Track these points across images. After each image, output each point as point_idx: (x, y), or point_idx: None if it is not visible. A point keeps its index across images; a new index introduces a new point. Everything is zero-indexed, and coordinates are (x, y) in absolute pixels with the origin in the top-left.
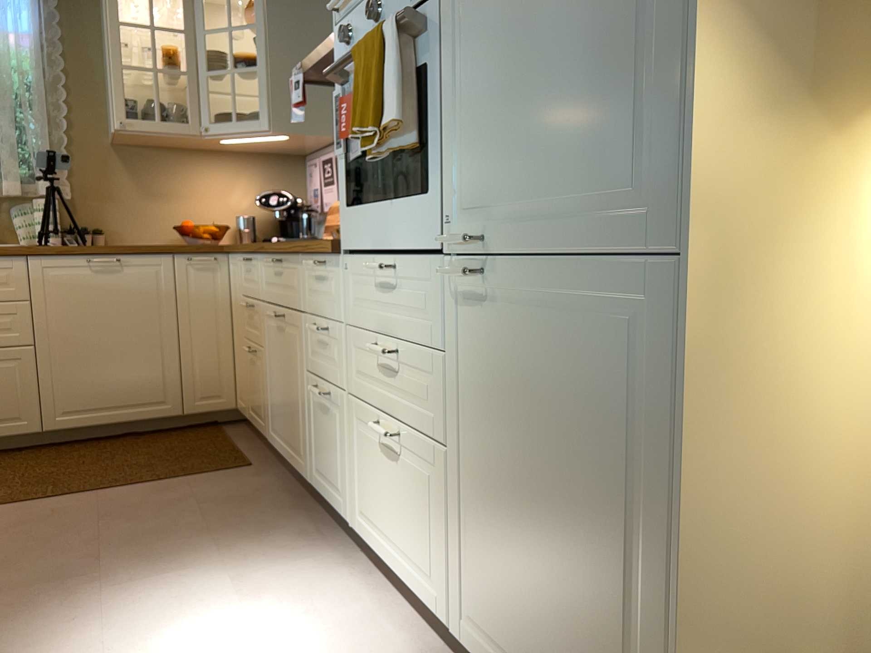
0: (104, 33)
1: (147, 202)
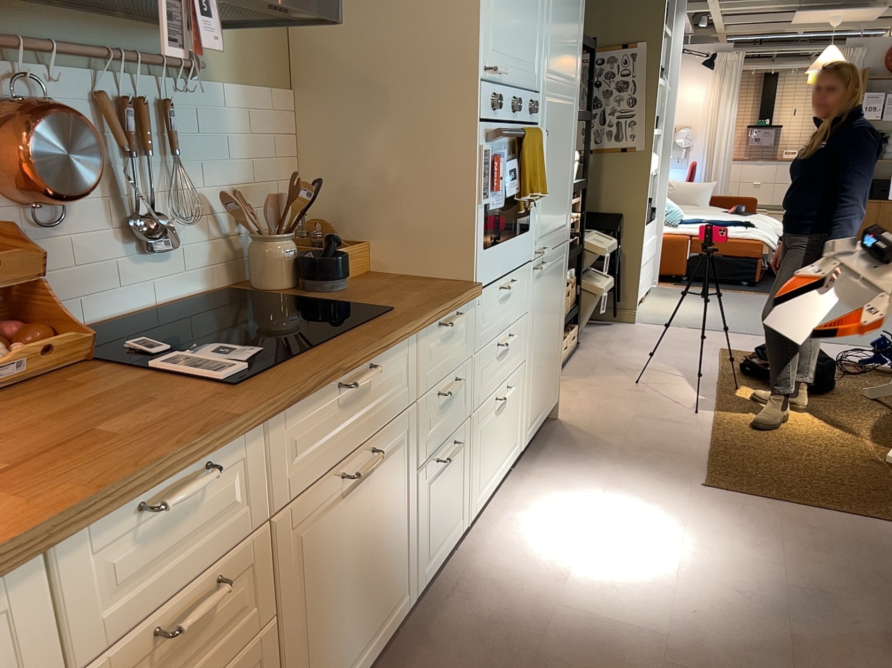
0: None
1: None
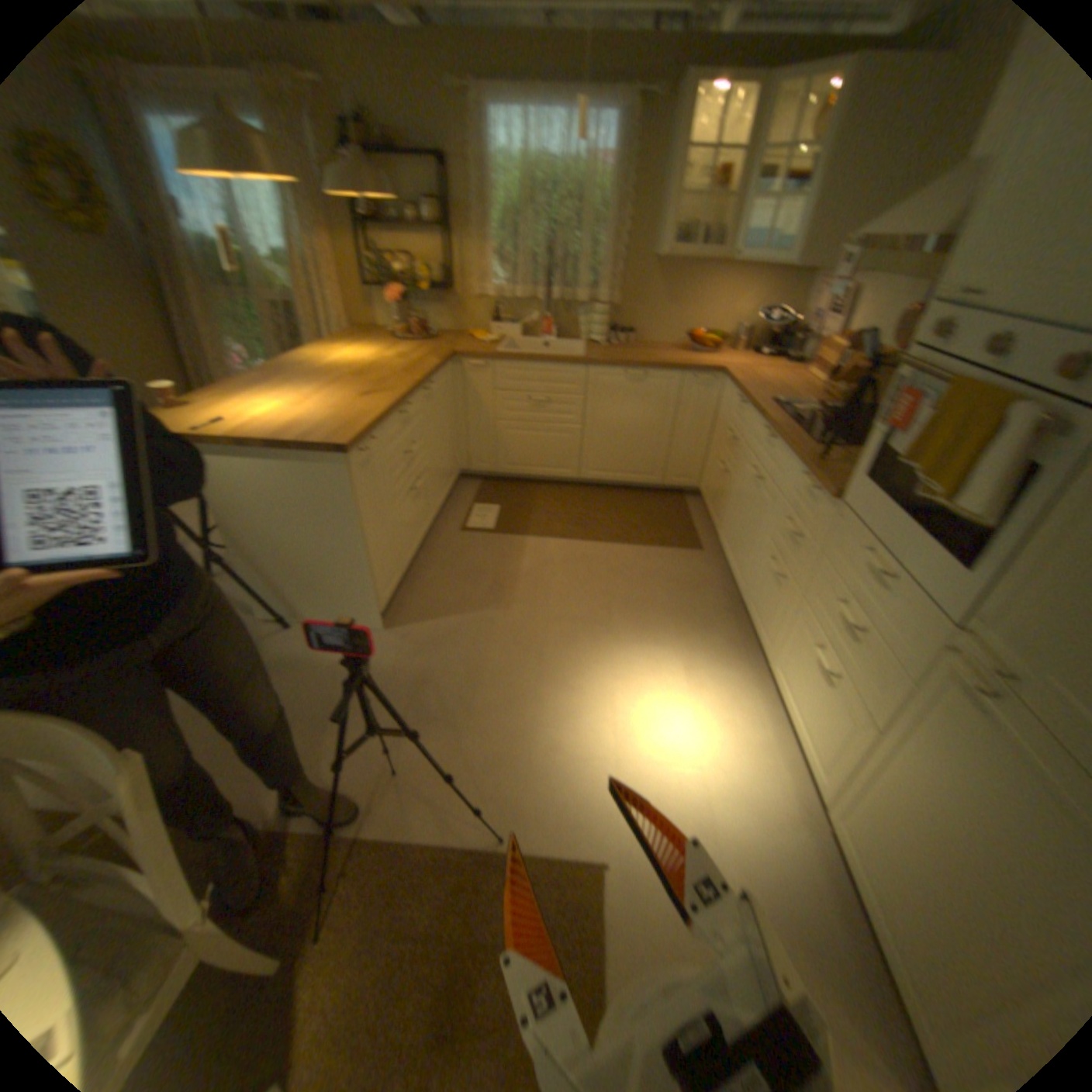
0: (674, 148)
1: (672, 308)
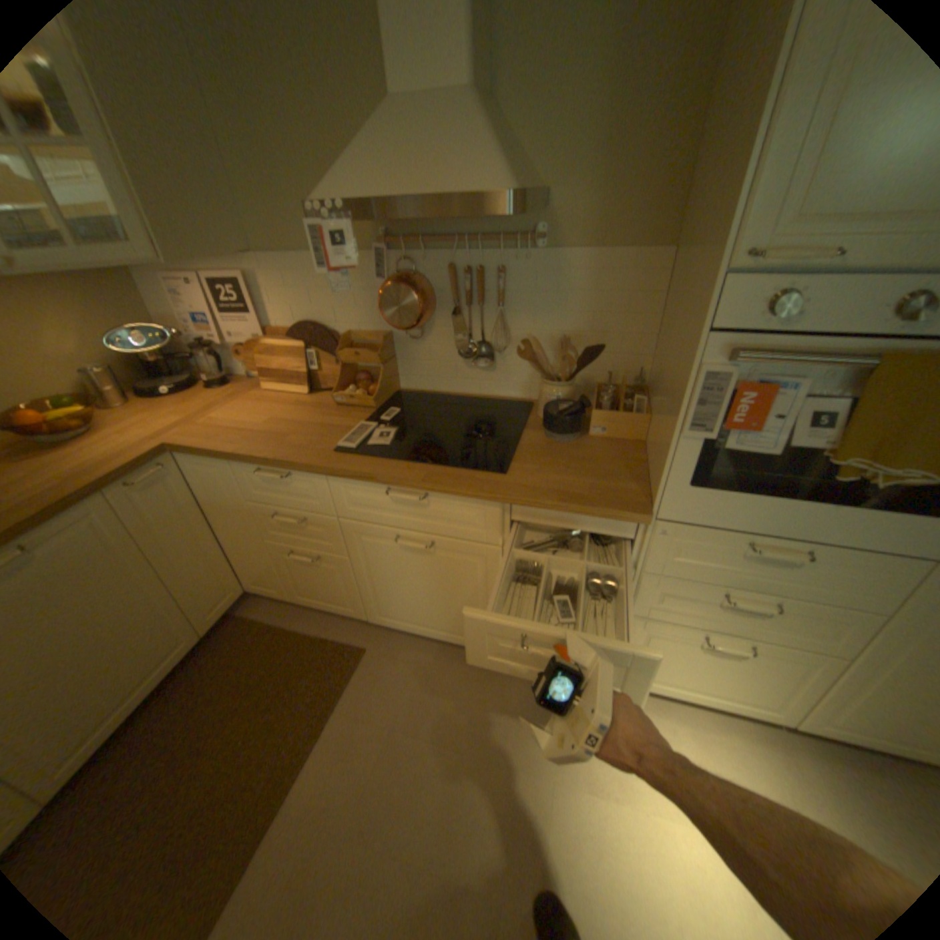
0: None
1: None
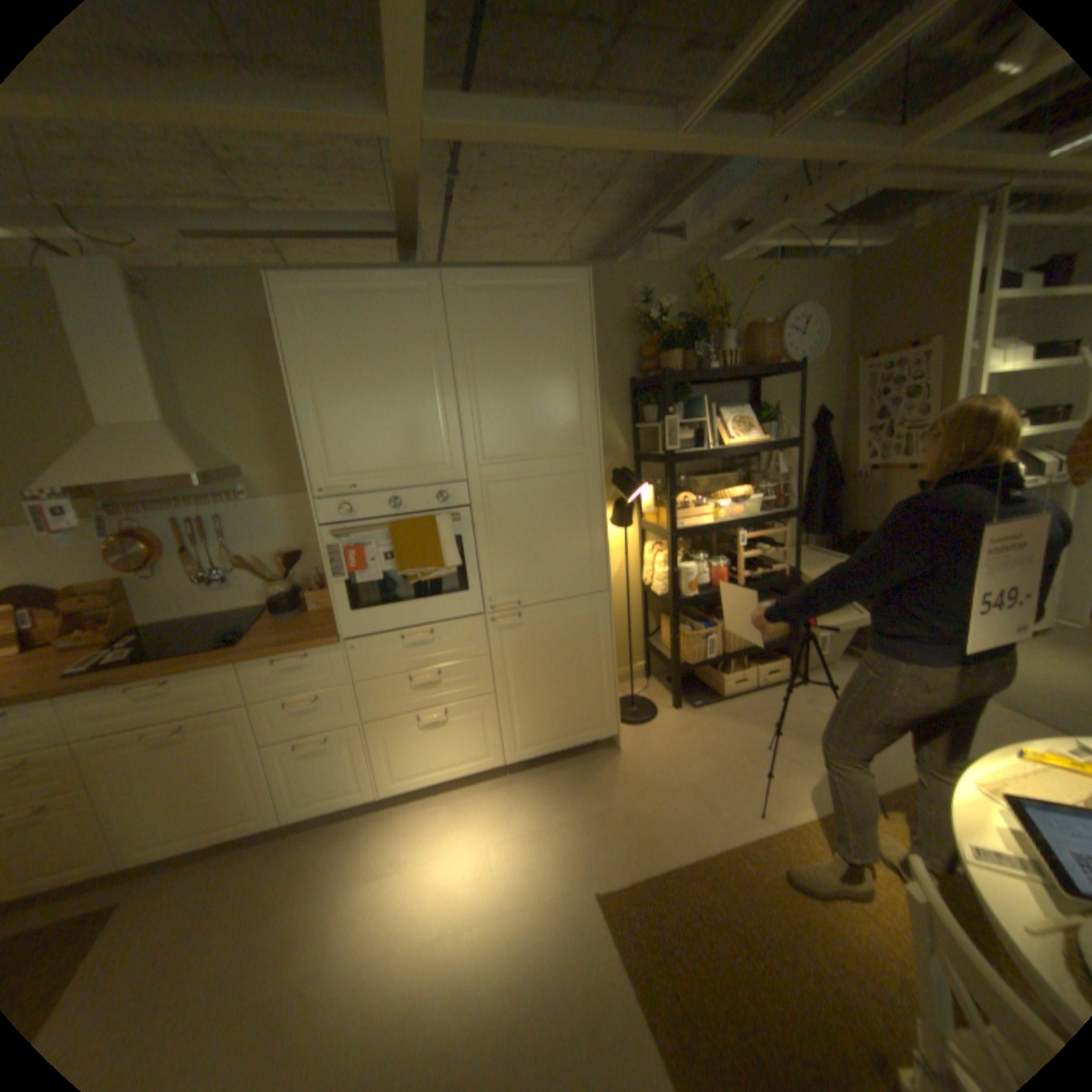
0: None
1: None
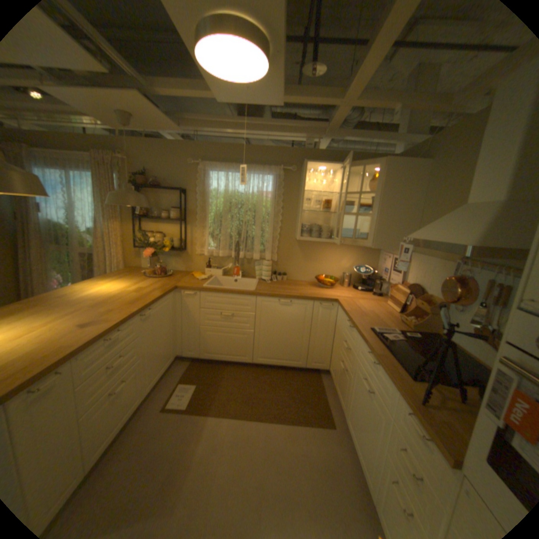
0: (300, 191)
1: (305, 262)
